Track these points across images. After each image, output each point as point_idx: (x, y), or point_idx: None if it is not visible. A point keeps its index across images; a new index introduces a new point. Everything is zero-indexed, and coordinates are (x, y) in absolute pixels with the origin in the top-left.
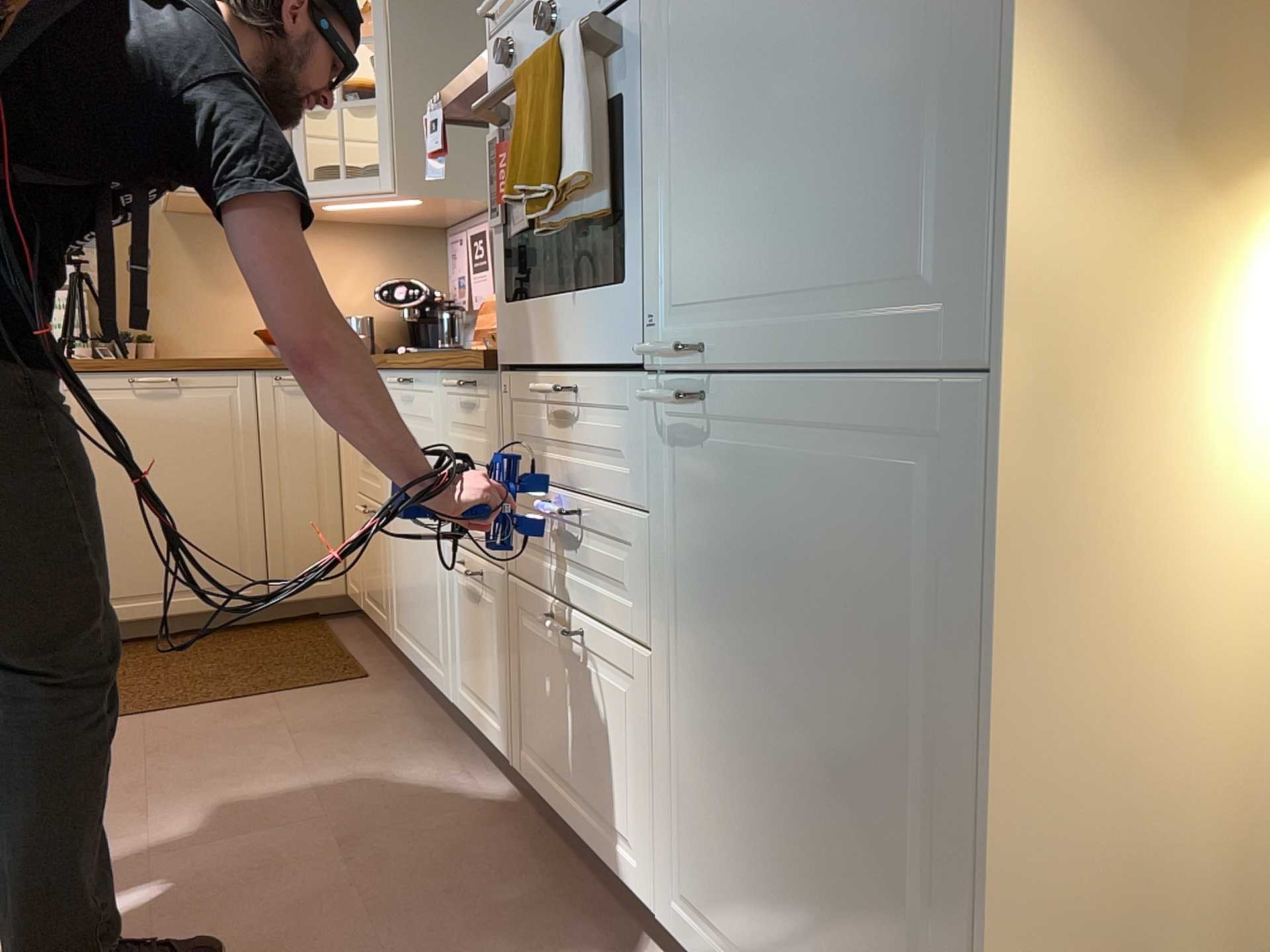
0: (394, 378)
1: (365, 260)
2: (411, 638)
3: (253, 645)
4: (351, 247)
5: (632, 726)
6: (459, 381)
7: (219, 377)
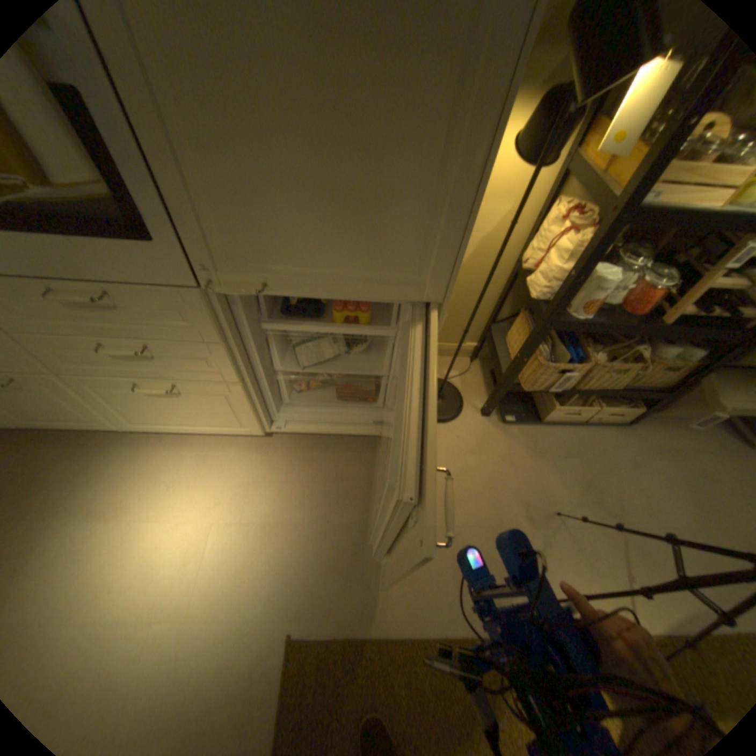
0: None
1: None
2: None
3: None
4: None
5: (225, 401)
6: None
7: None
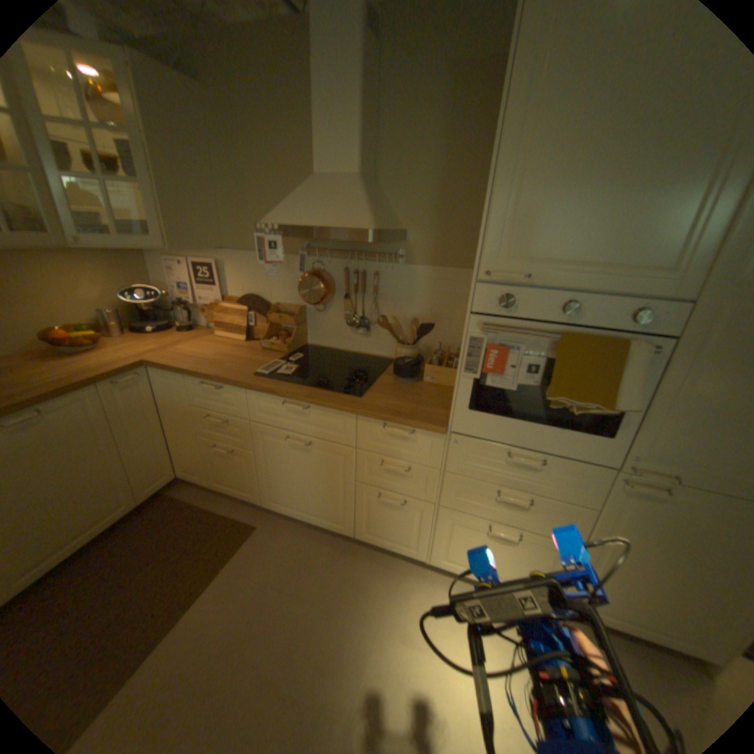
0: (293, 406)
1: (93, 271)
2: (295, 509)
3: (149, 535)
4: (82, 263)
5: (553, 561)
6: (387, 424)
7: (71, 397)
